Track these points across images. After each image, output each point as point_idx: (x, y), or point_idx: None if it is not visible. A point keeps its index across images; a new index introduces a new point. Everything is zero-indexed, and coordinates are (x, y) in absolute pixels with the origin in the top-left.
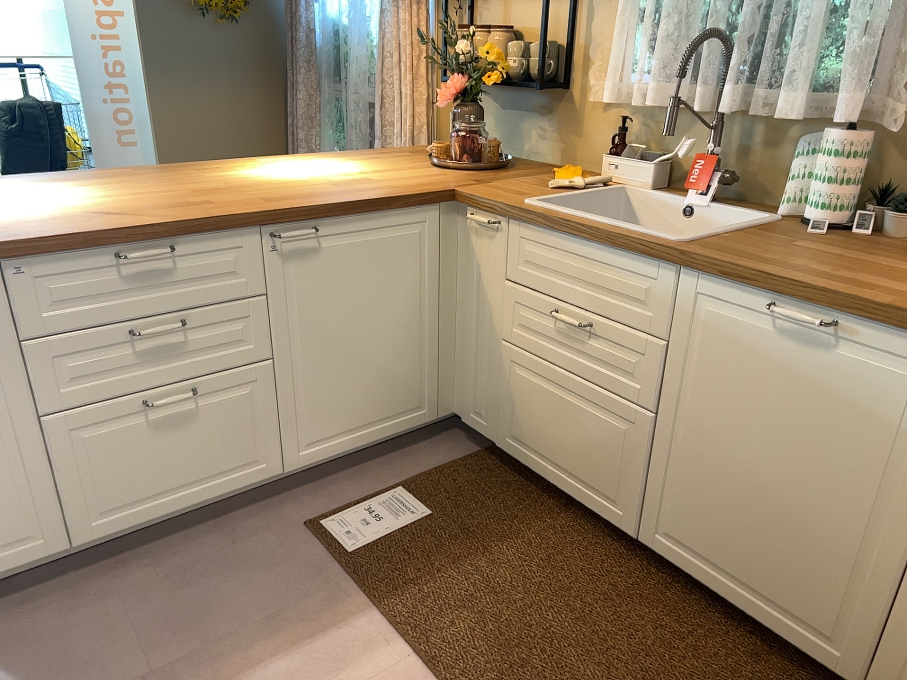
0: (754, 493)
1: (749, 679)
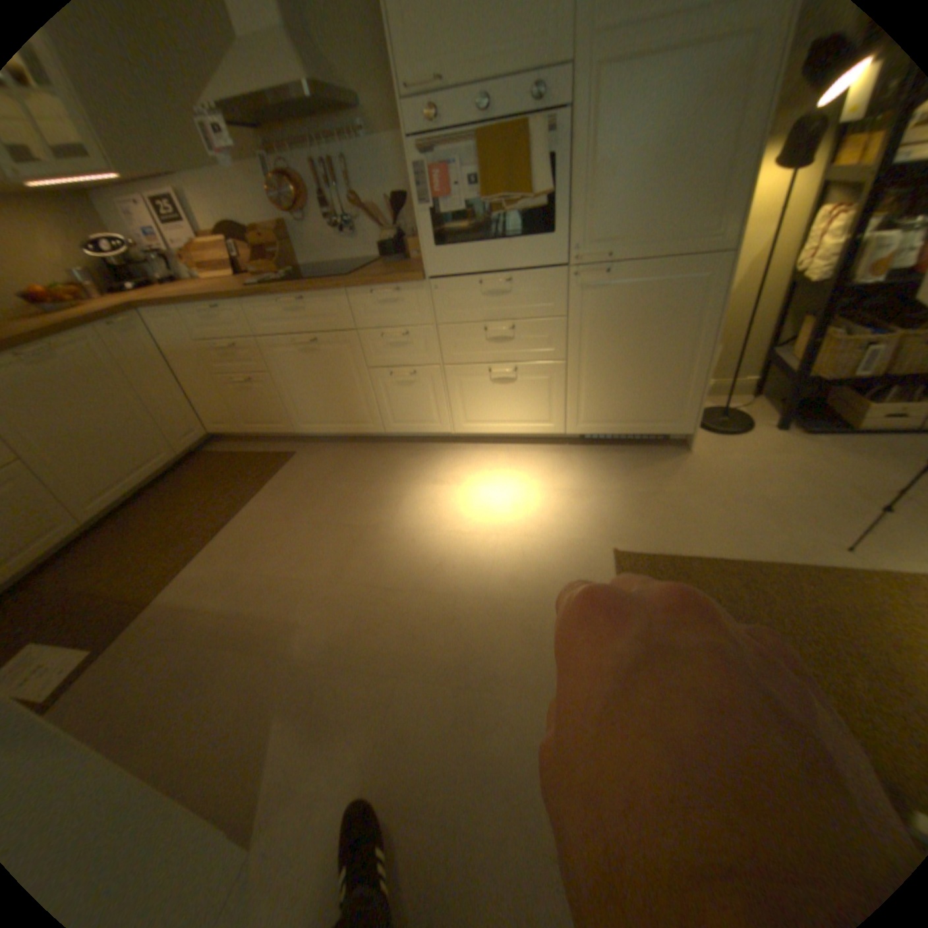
0: (94, 437)
1: (172, 487)
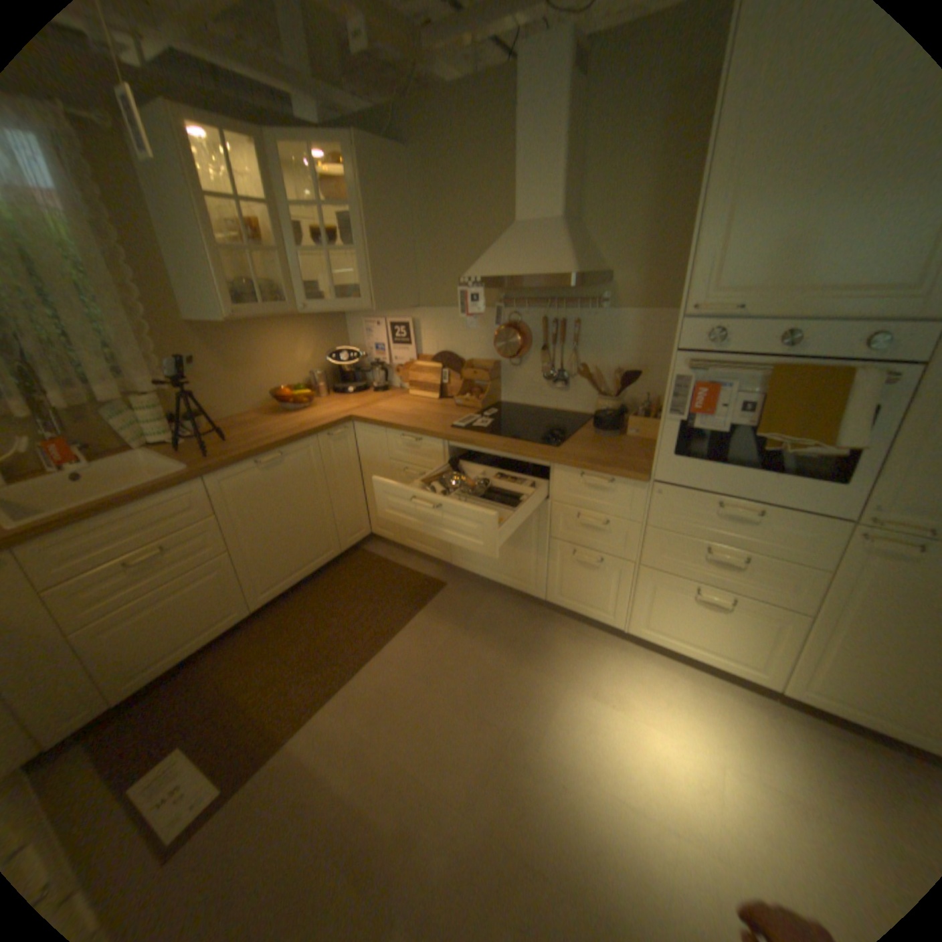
0: (285, 535)
1: (328, 587)
